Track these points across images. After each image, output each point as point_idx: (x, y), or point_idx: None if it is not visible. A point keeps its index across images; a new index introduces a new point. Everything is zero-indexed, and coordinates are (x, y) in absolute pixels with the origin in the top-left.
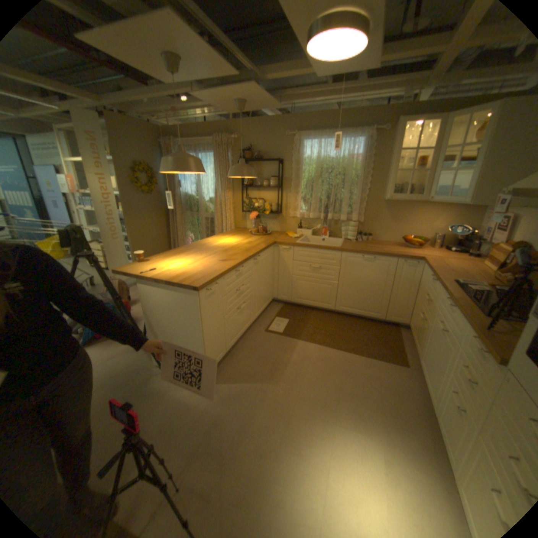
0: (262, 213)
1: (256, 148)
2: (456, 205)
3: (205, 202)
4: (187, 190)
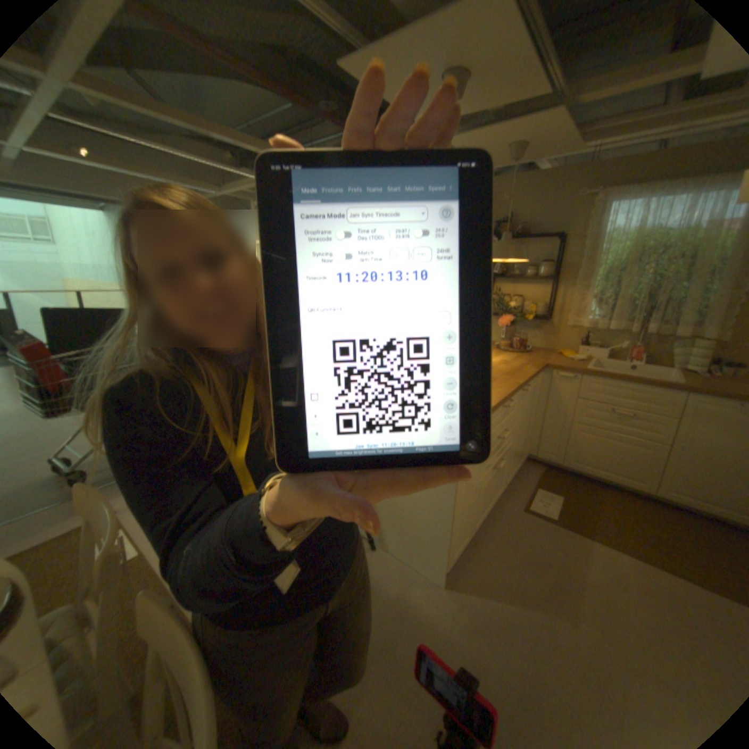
0: (519, 317)
1: (520, 217)
2: None
3: None
4: None
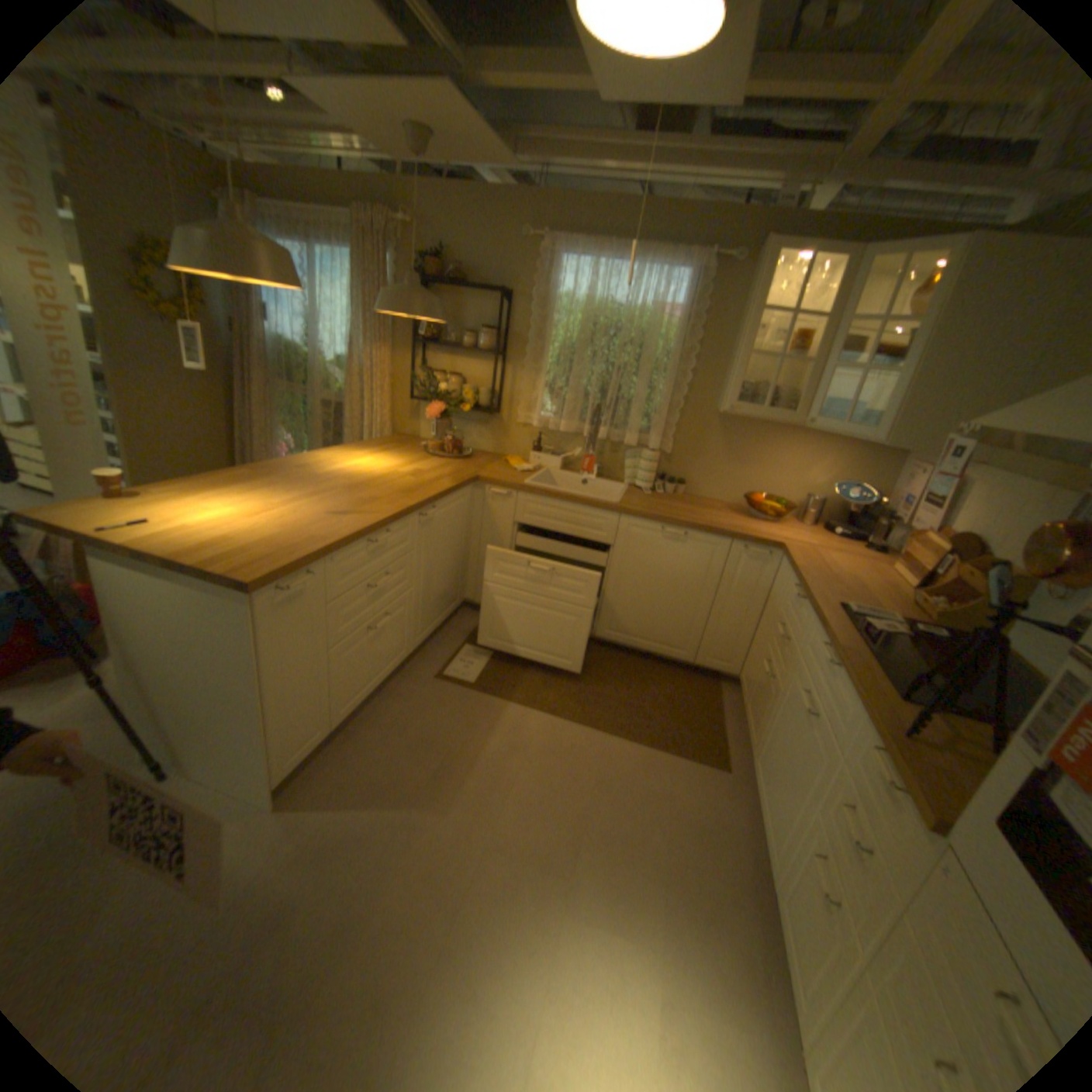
0: (457, 408)
1: (454, 254)
2: (853, 443)
3: (327, 363)
4: (284, 329)
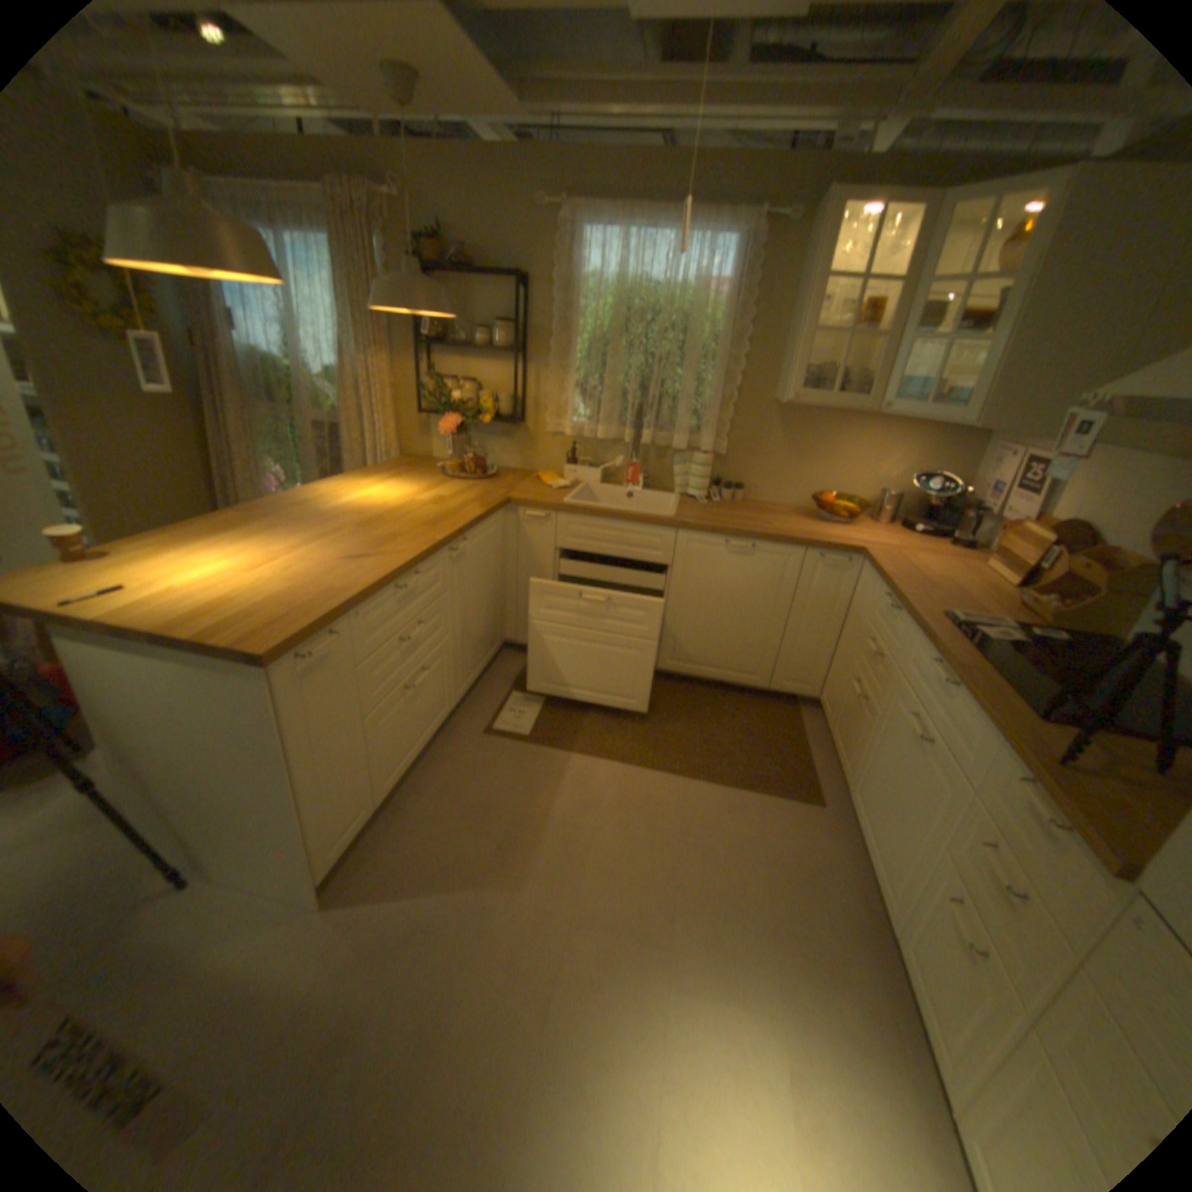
0: (474, 420)
1: (453, 234)
2: (929, 427)
3: (312, 378)
4: (255, 339)
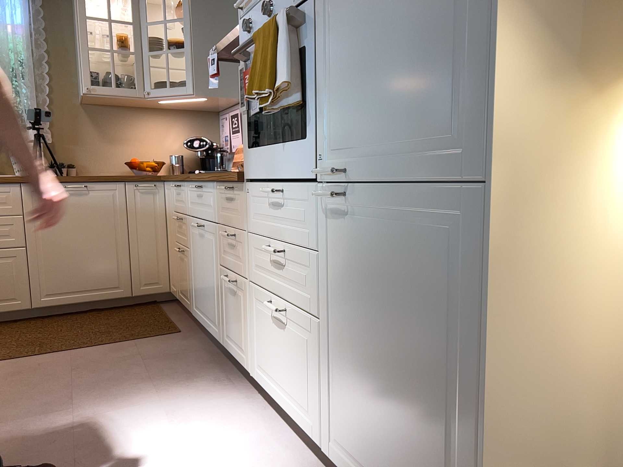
0: None
1: None
2: (184, 115)
3: None
4: None
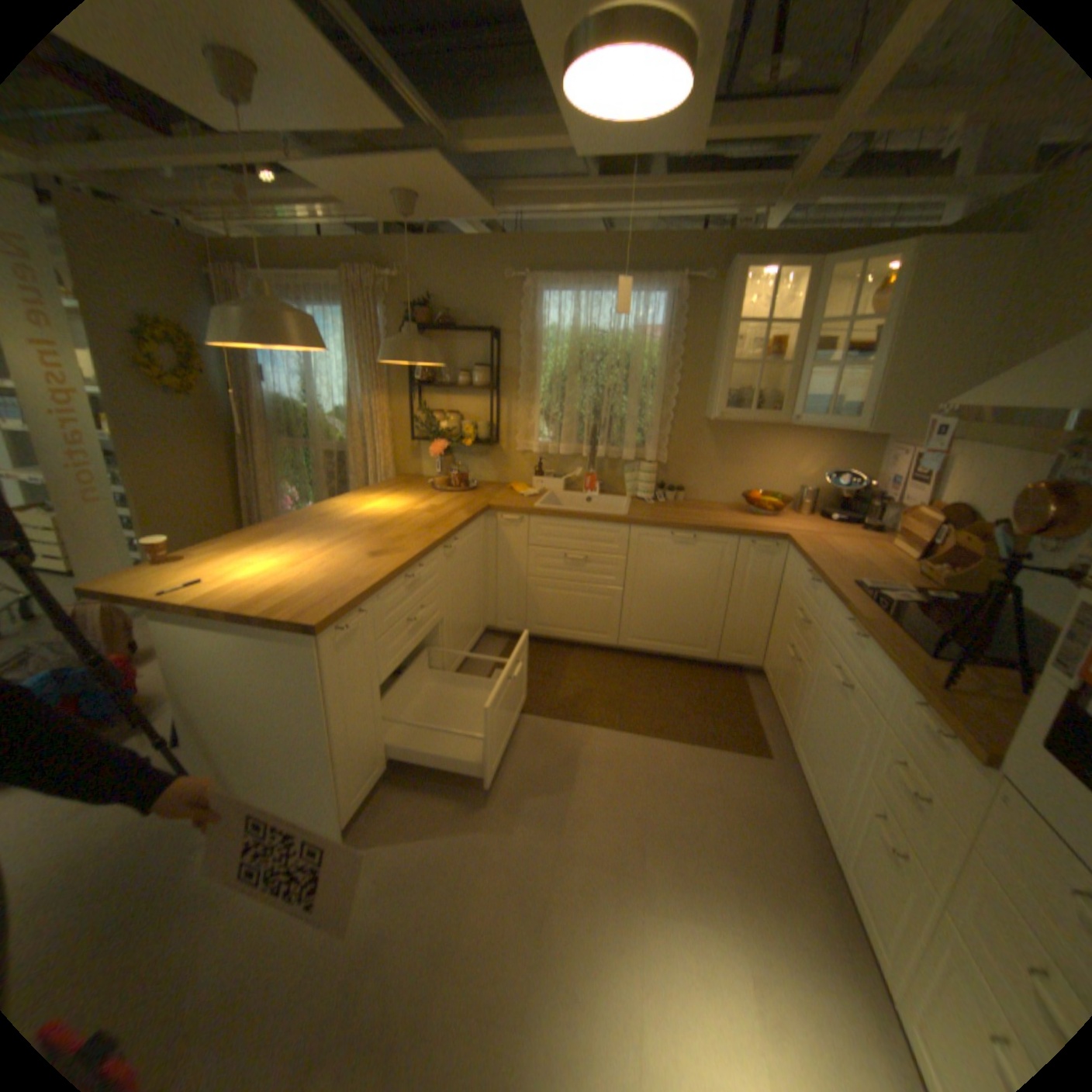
0: (458, 443)
1: (440, 301)
2: (835, 434)
3: (325, 415)
4: (280, 387)
